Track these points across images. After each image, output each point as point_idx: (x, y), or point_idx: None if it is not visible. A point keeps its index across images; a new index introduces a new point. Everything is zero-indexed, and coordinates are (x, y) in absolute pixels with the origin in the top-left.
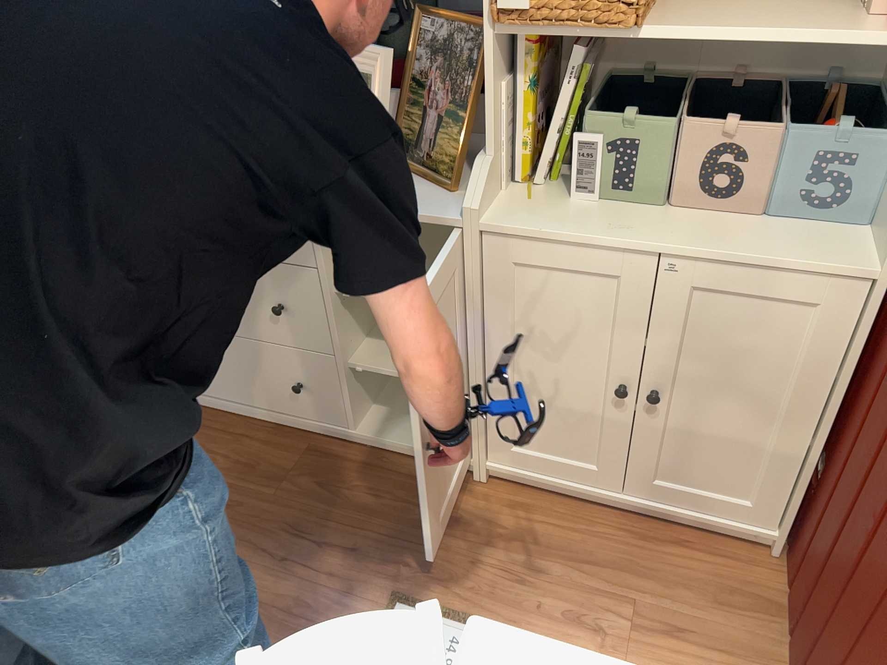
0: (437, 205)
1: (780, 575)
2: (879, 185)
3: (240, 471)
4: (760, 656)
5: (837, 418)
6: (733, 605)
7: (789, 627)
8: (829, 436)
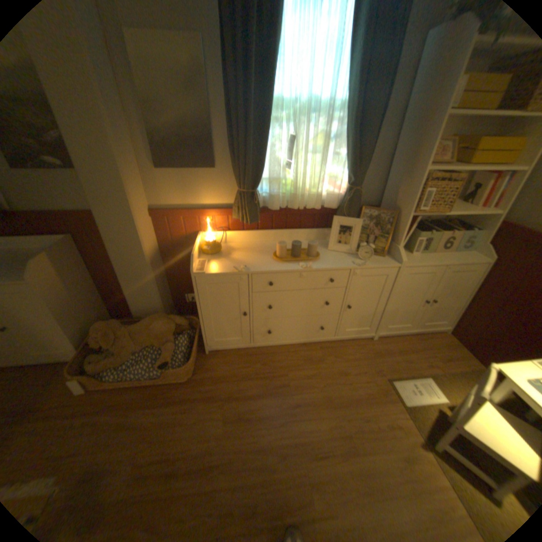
0: (386, 261)
1: (456, 339)
2: (482, 241)
3: (307, 364)
4: (471, 359)
5: (476, 295)
6: (455, 350)
7: (473, 350)
8: (473, 300)
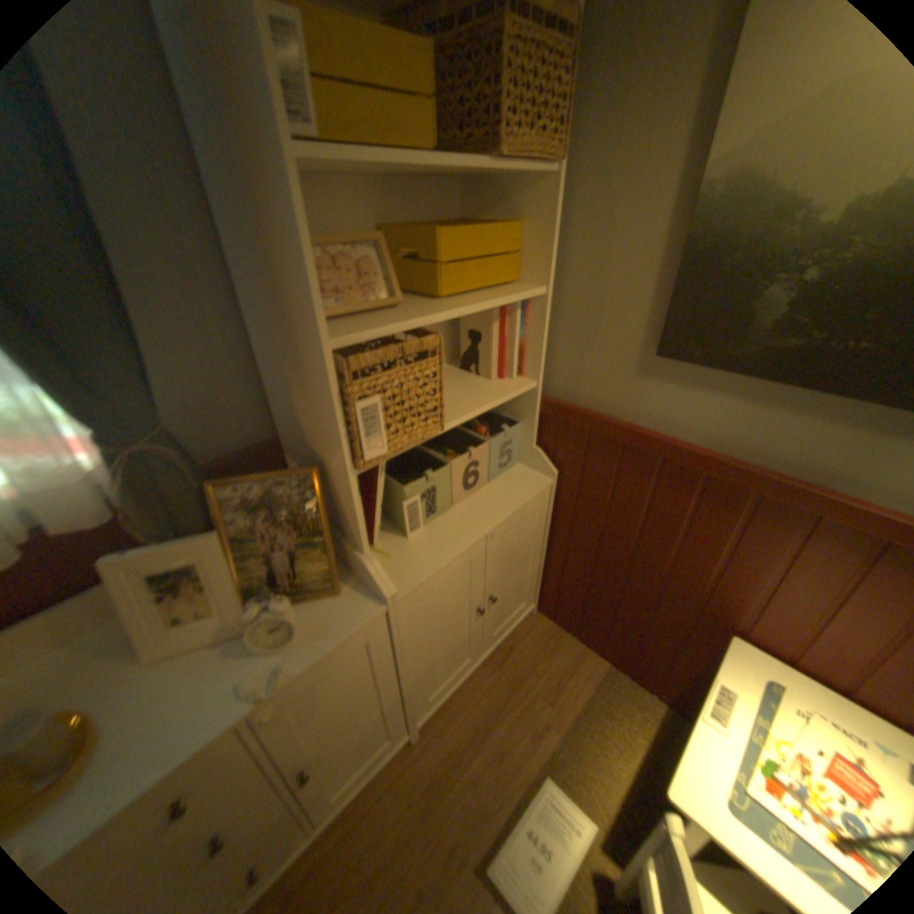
0: (346, 610)
1: (548, 618)
2: (523, 442)
3: None
4: (584, 656)
5: (550, 541)
6: (556, 649)
7: (580, 634)
8: (549, 550)
